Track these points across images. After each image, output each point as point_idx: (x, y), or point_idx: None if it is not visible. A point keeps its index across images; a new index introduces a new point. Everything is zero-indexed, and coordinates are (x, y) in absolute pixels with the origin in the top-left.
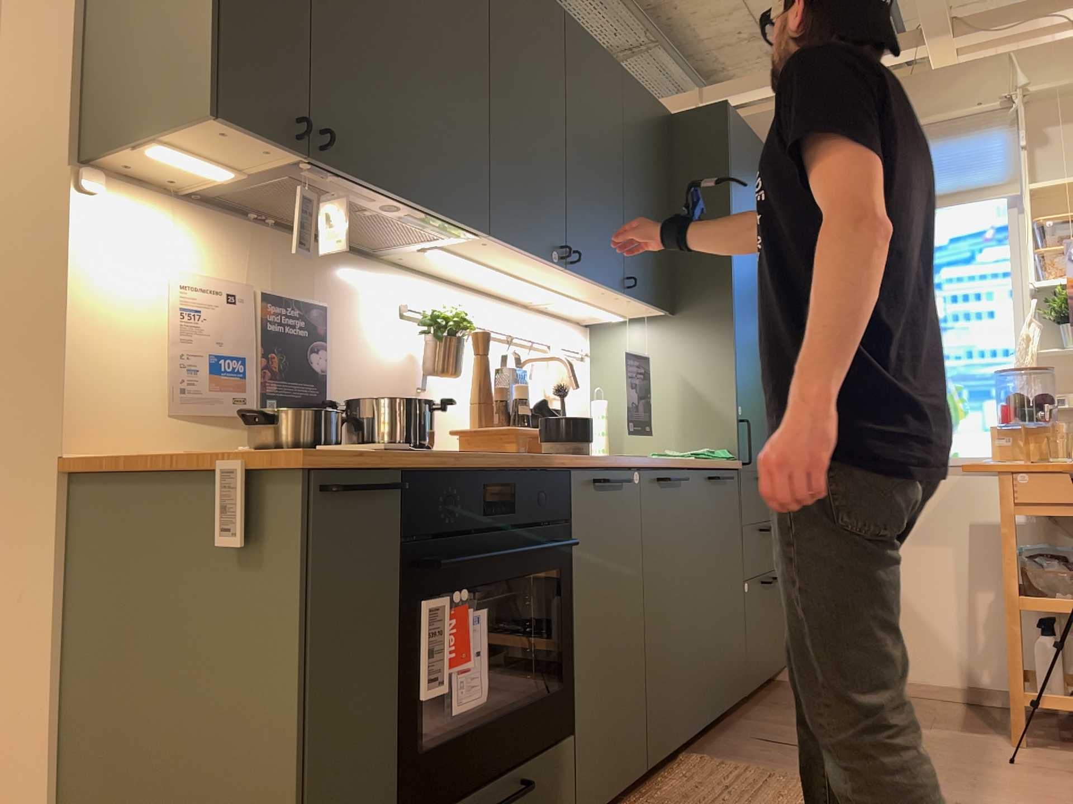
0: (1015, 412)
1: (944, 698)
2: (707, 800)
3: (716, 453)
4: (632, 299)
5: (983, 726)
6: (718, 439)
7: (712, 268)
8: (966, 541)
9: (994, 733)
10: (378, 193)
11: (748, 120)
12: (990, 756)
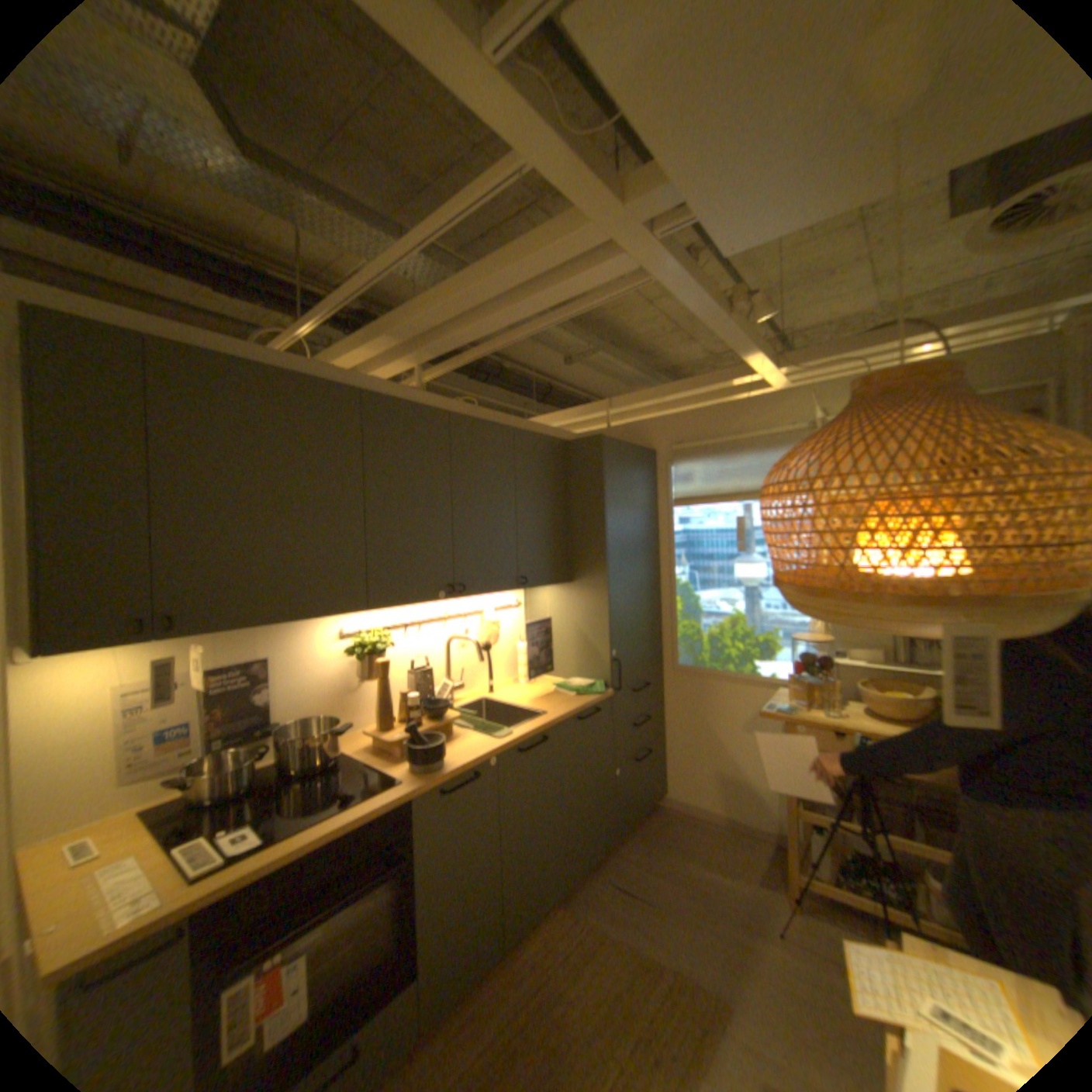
0: (806, 666)
1: (761, 840)
2: (545, 976)
3: (591, 689)
4: (528, 588)
5: (777, 881)
6: (598, 673)
7: (594, 553)
8: (779, 738)
9: (782, 892)
10: (245, 629)
11: (640, 423)
12: (768, 926)
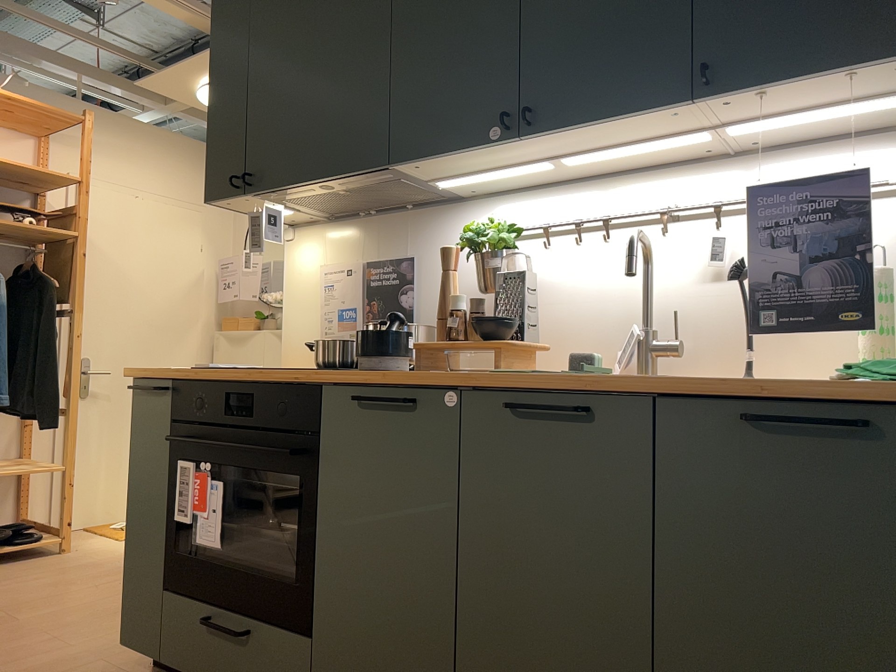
0: None
1: None
2: None
3: None
4: (751, 94)
5: None
6: None
7: None
8: None
9: None
10: (298, 188)
11: None
12: None
